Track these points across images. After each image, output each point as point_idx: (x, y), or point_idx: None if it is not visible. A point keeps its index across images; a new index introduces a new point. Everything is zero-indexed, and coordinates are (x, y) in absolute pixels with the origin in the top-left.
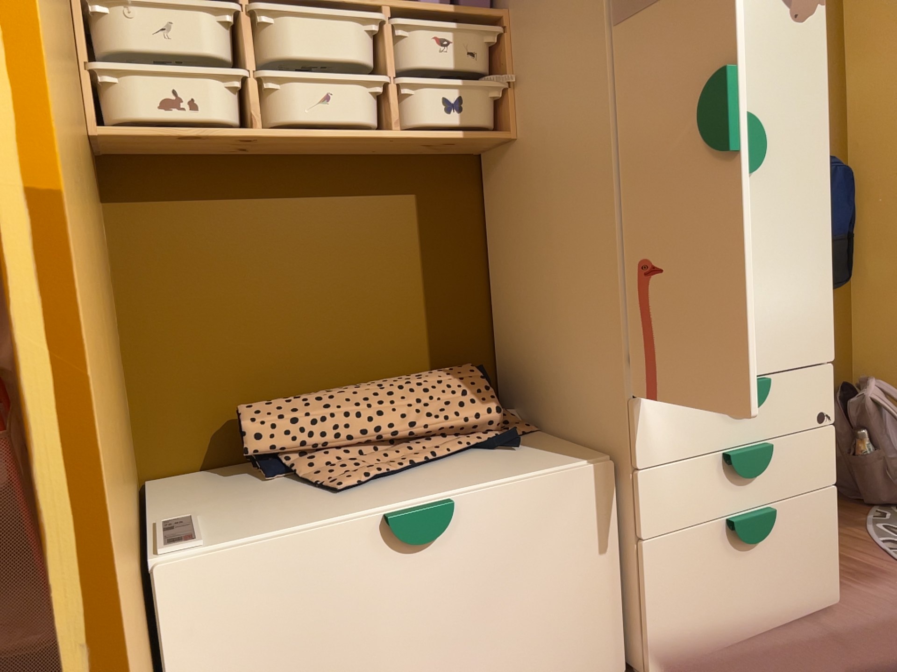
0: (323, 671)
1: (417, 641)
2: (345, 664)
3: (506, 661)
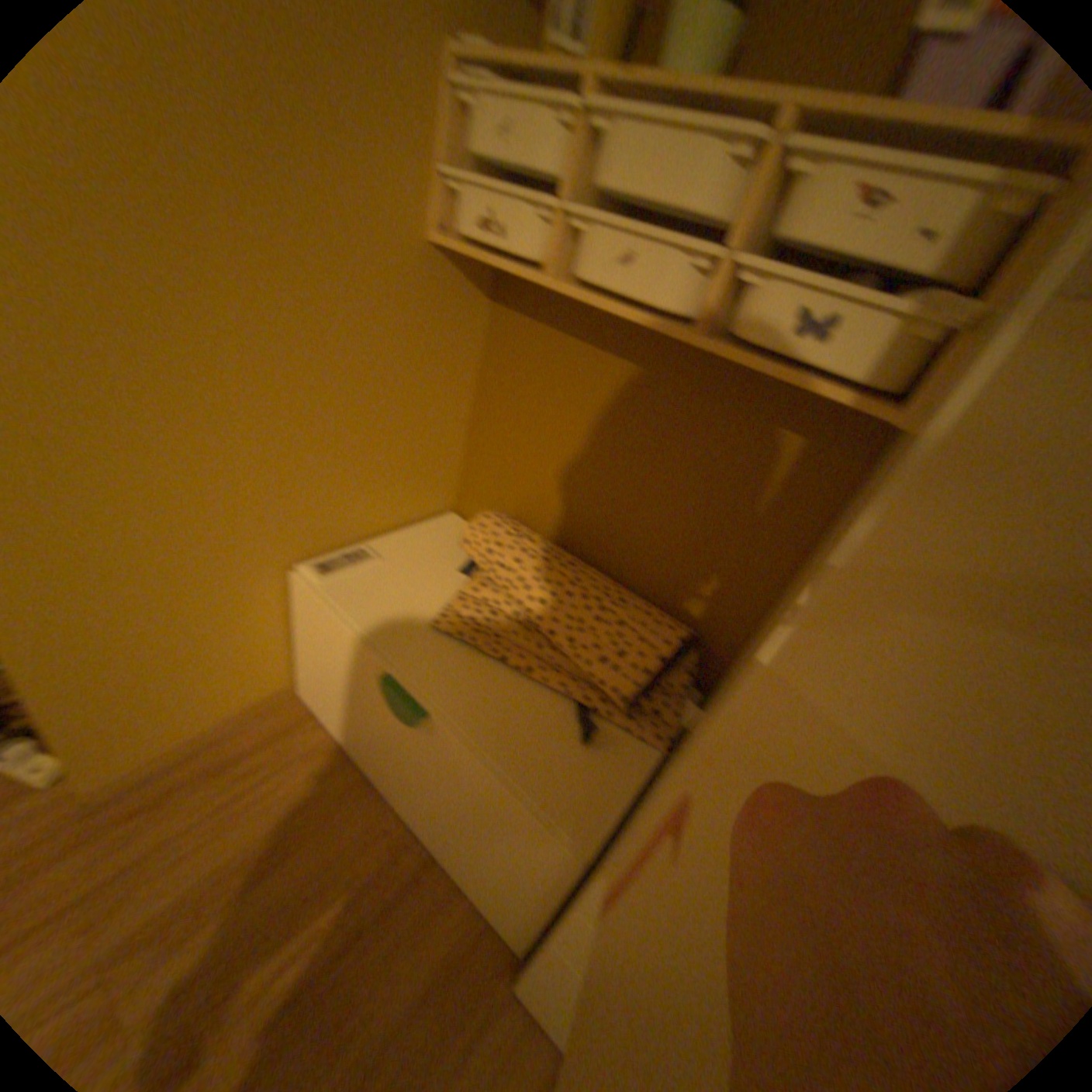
0: (349, 700)
1: (393, 750)
2: (358, 711)
3: (439, 829)
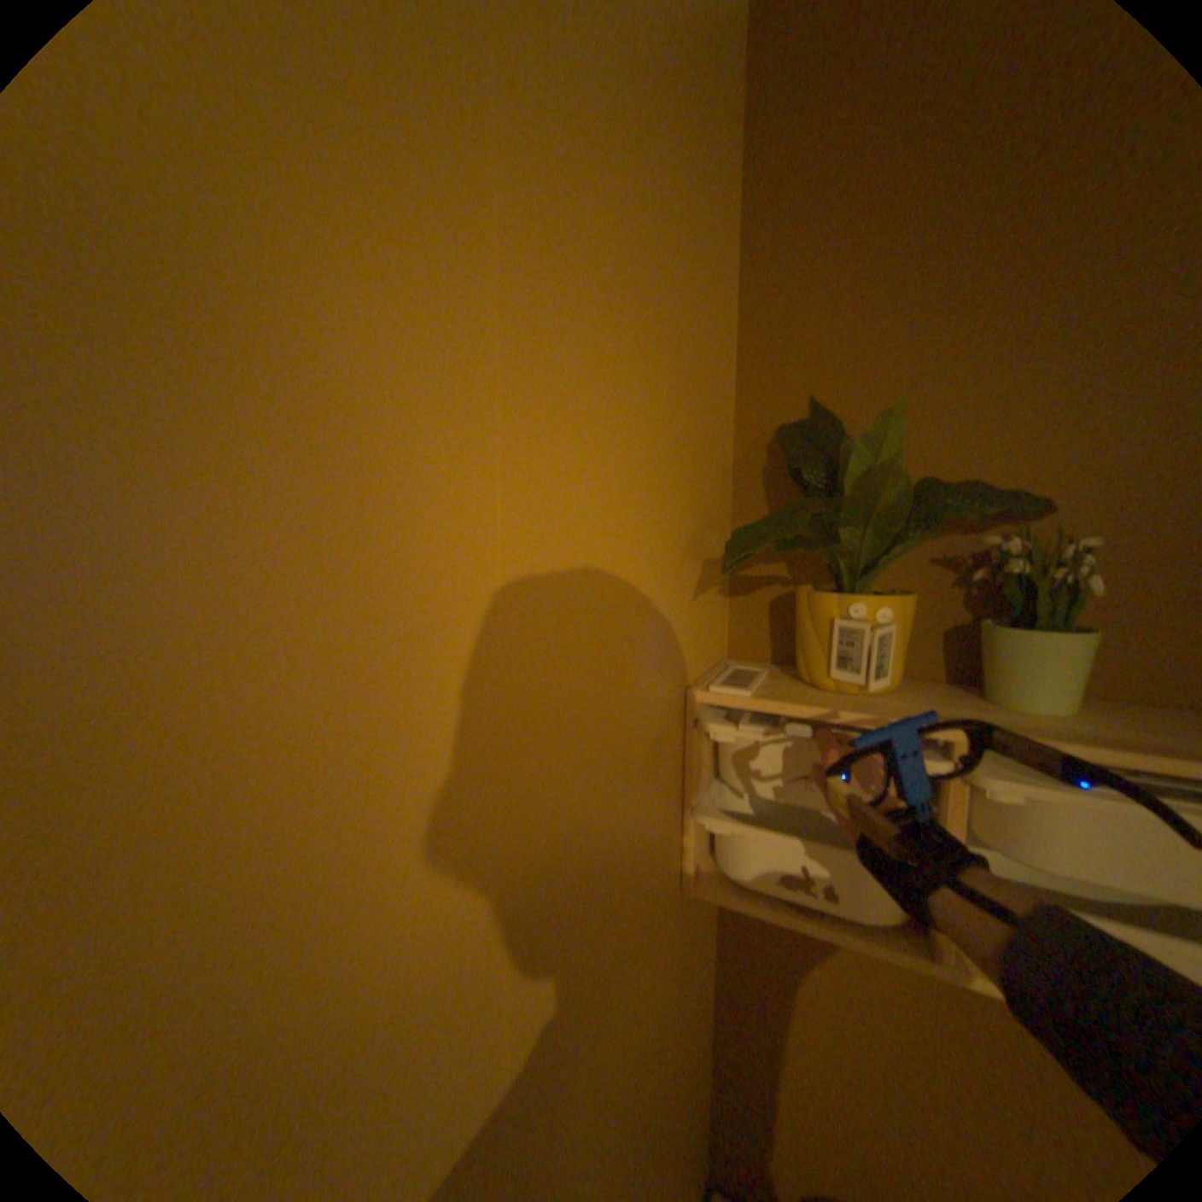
0: None
1: None
2: None
3: None
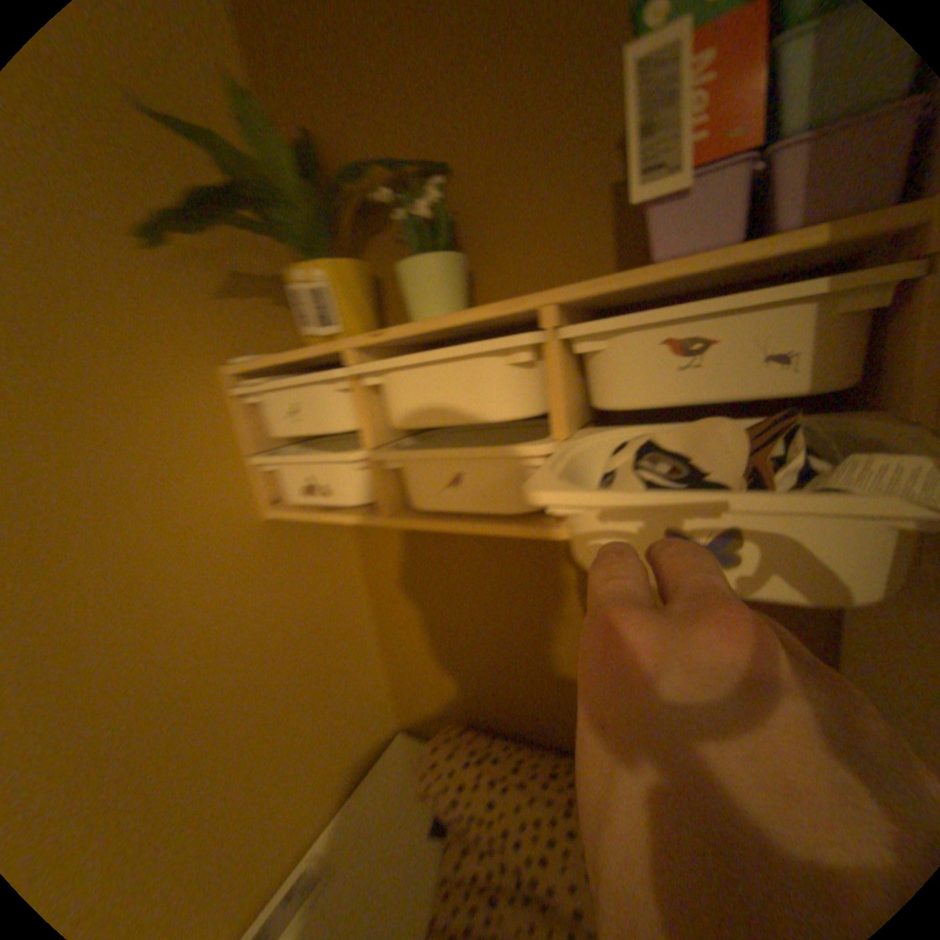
0: None
1: None
2: None
3: None
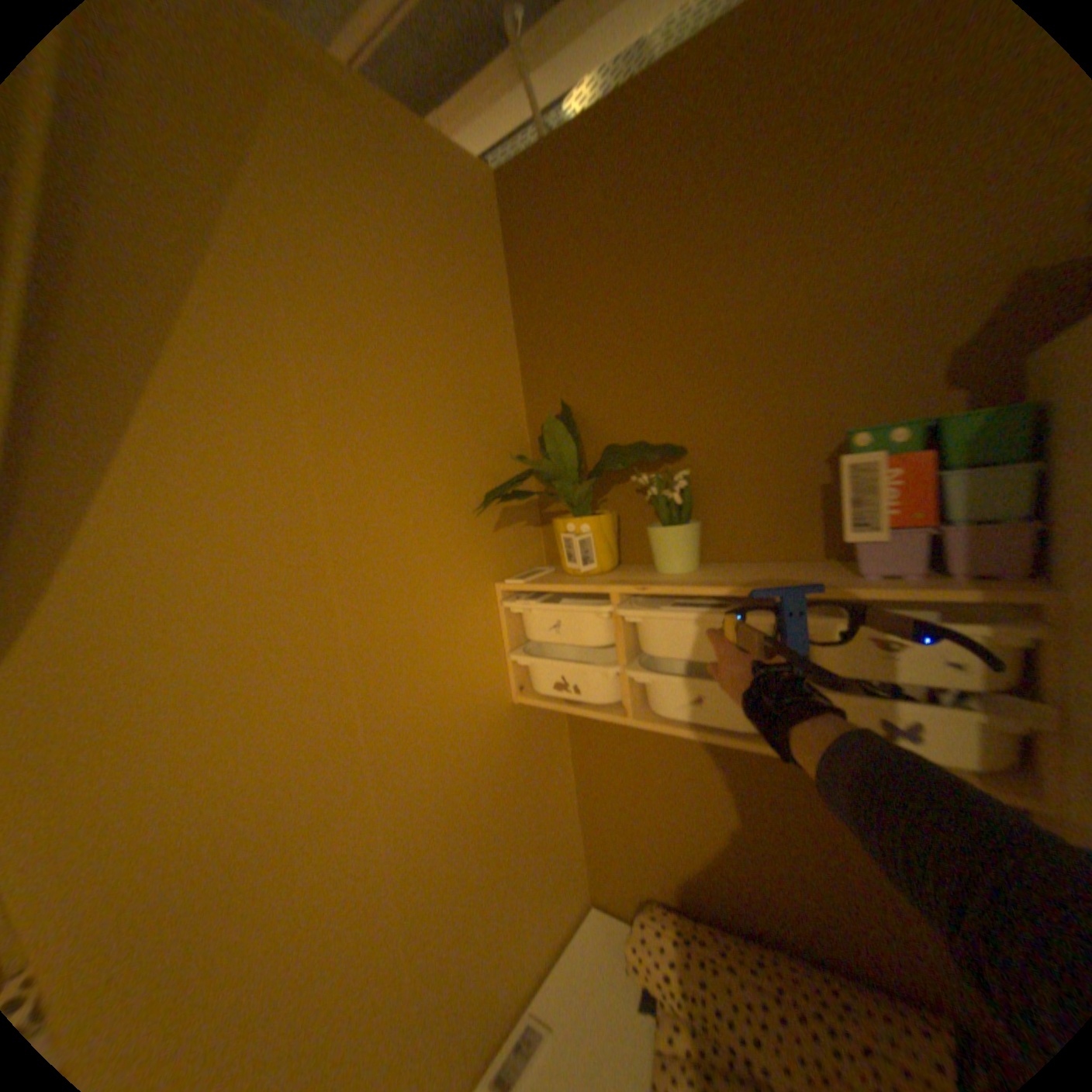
0: None
1: None
2: None
3: None
